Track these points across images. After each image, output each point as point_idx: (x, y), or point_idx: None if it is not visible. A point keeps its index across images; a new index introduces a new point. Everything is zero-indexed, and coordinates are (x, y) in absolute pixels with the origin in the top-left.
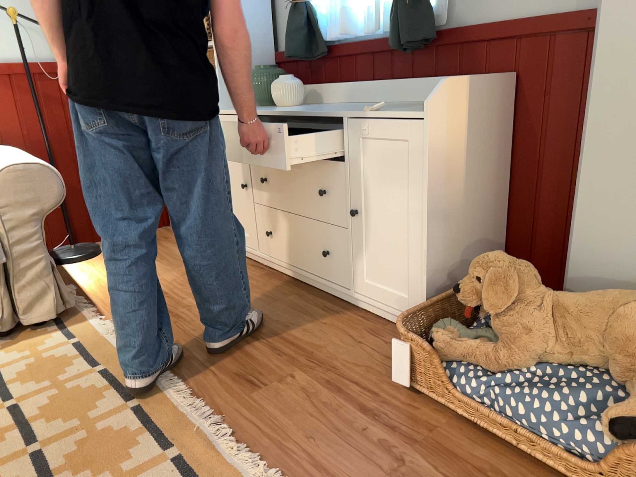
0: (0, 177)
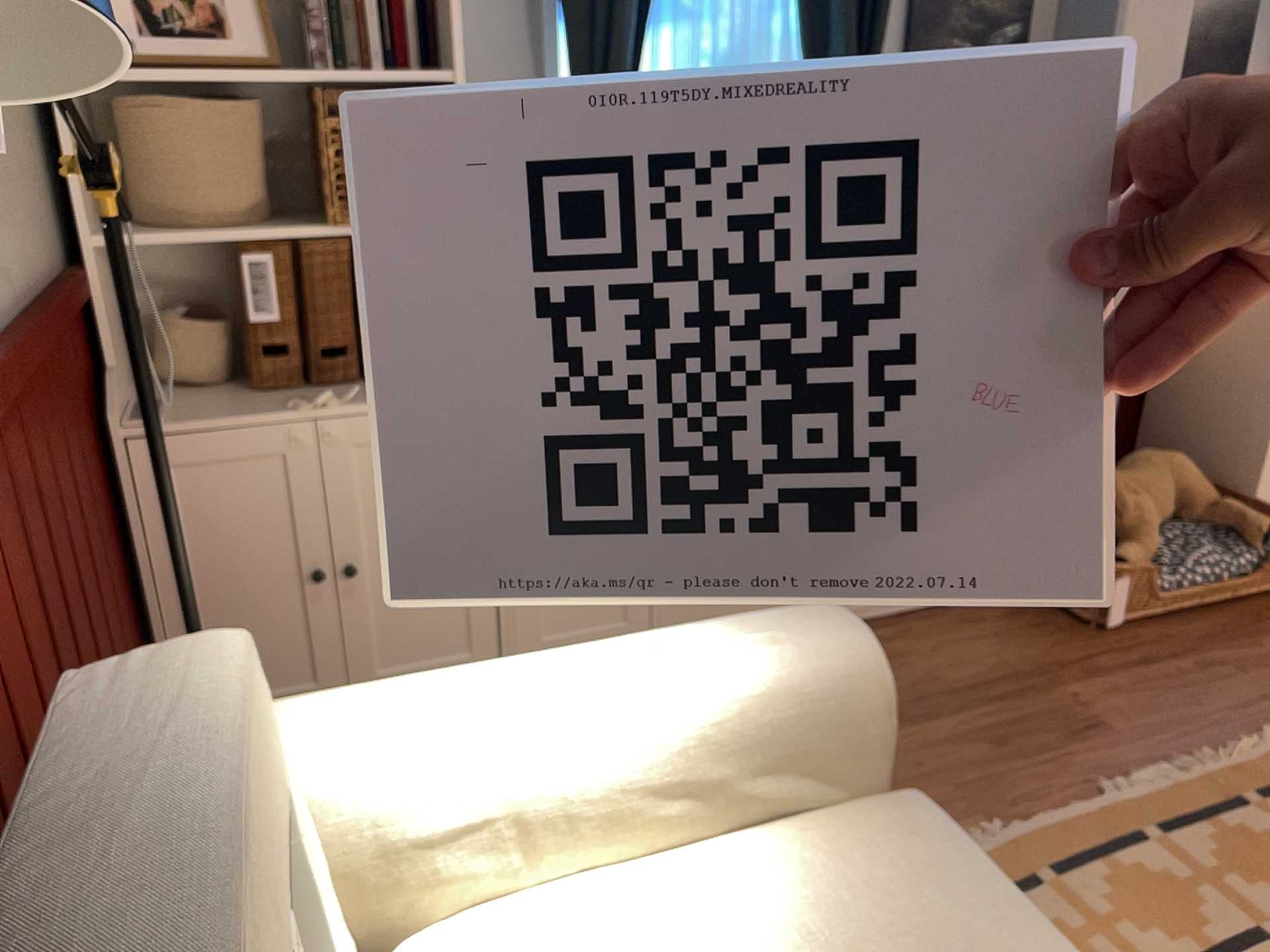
0: (873, 674)
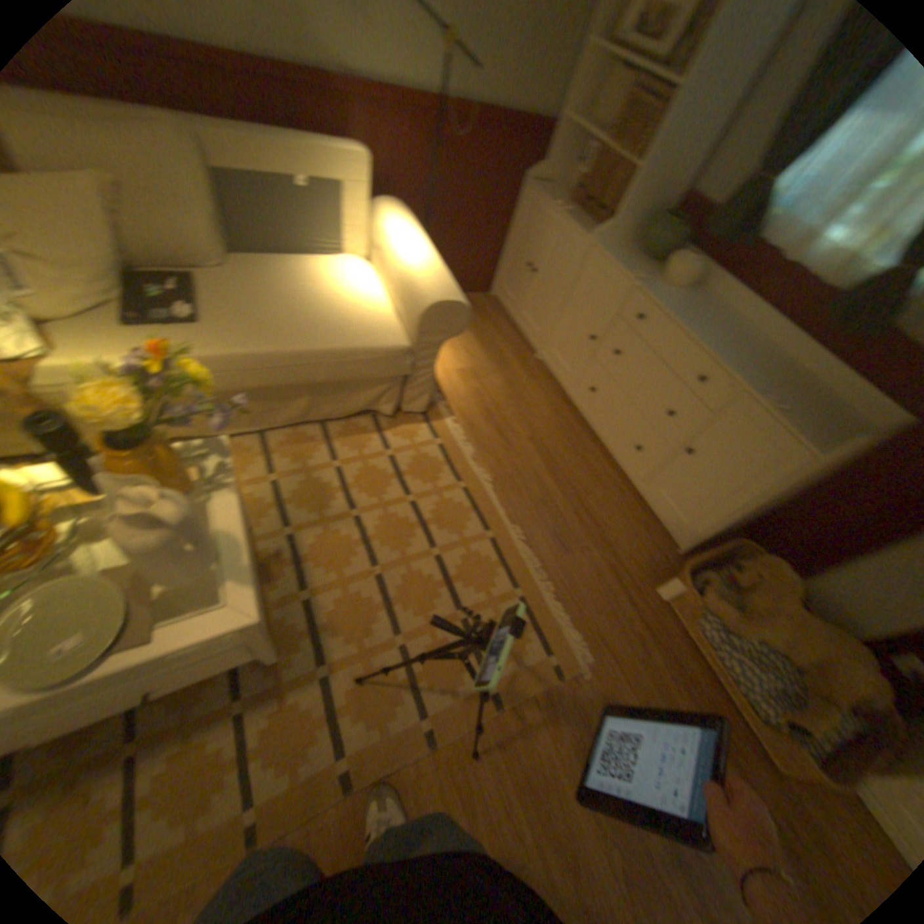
0: (430, 311)
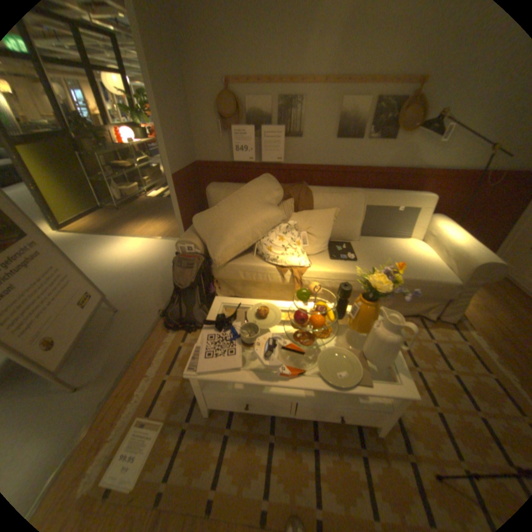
0: (480, 266)
